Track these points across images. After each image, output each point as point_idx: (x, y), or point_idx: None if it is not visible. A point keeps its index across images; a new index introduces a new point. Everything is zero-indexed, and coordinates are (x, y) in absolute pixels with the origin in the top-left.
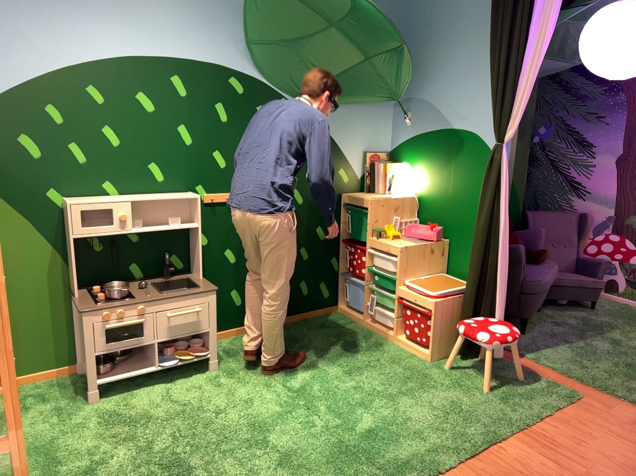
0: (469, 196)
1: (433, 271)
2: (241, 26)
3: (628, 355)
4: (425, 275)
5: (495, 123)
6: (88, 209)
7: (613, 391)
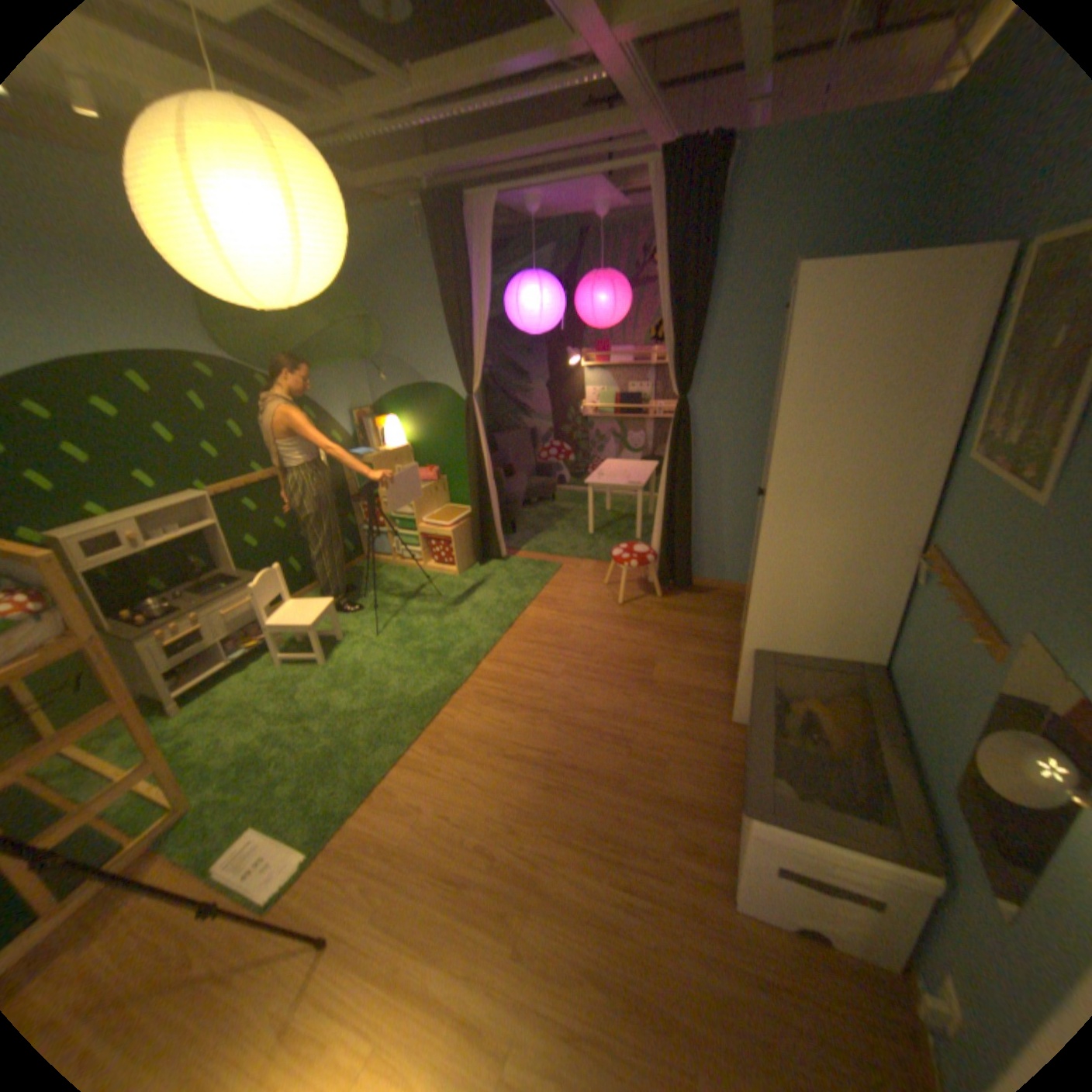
0: (454, 440)
1: (441, 507)
2: (187, 306)
3: (582, 529)
4: (436, 511)
5: (461, 378)
6: (88, 541)
7: (578, 556)
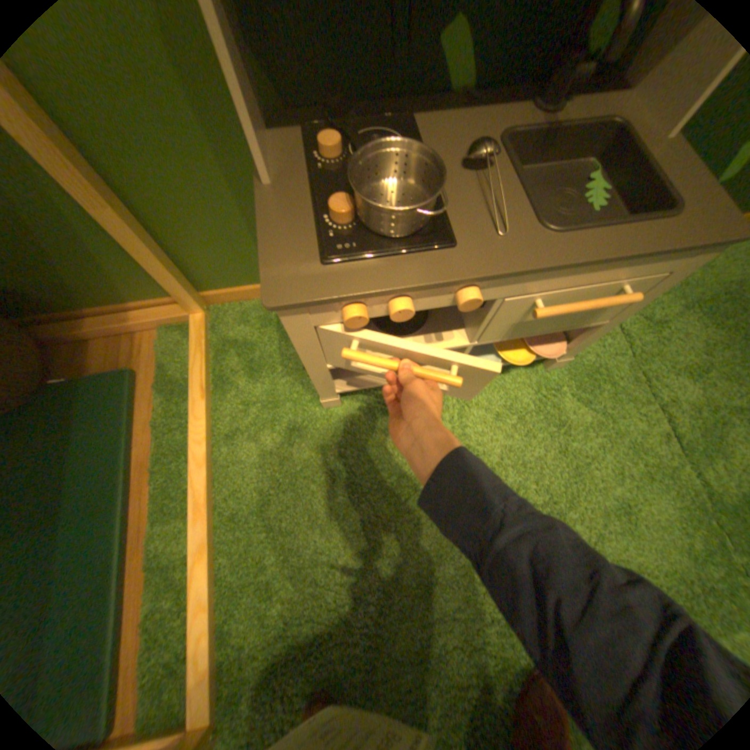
0: None
1: None
2: None
3: None
4: None
5: None
6: None
7: None
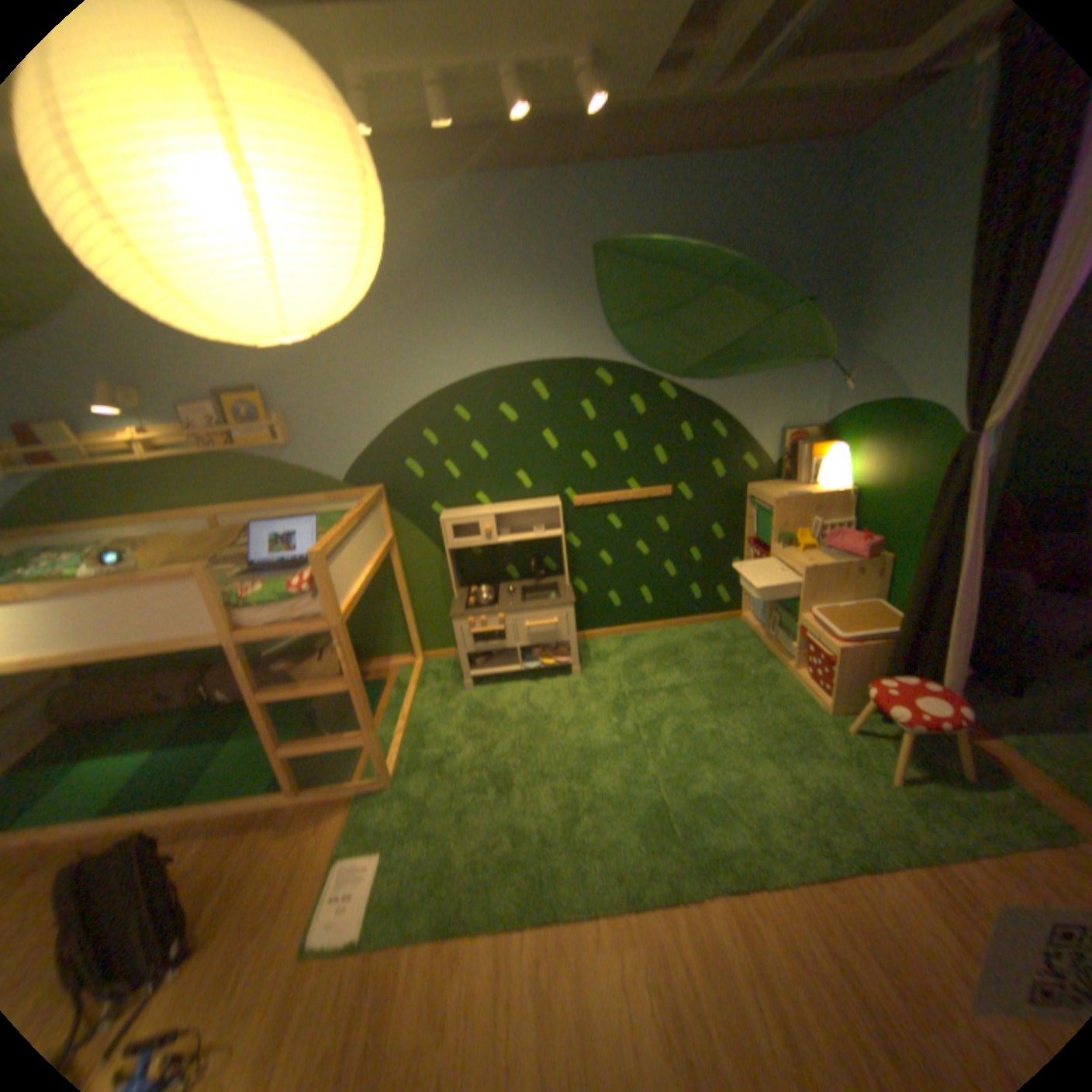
0: (927, 501)
1: (862, 597)
2: (604, 308)
3: None
4: (847, 601)
5: (978, 395)
6: (457, 525)
7: None
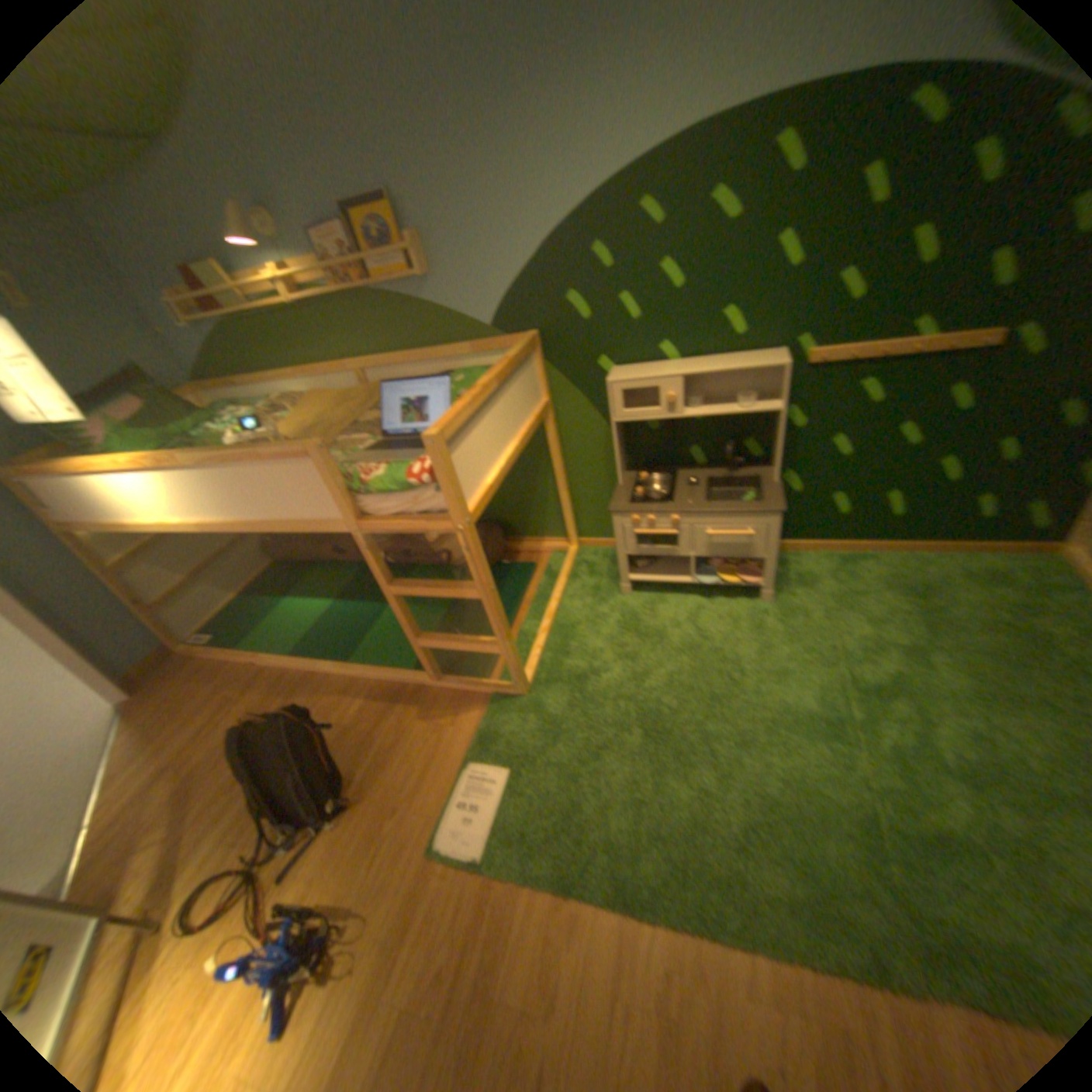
0: None
1: None
2: None
3: None
4: None
5: None
6: (628, 388)
7: None
